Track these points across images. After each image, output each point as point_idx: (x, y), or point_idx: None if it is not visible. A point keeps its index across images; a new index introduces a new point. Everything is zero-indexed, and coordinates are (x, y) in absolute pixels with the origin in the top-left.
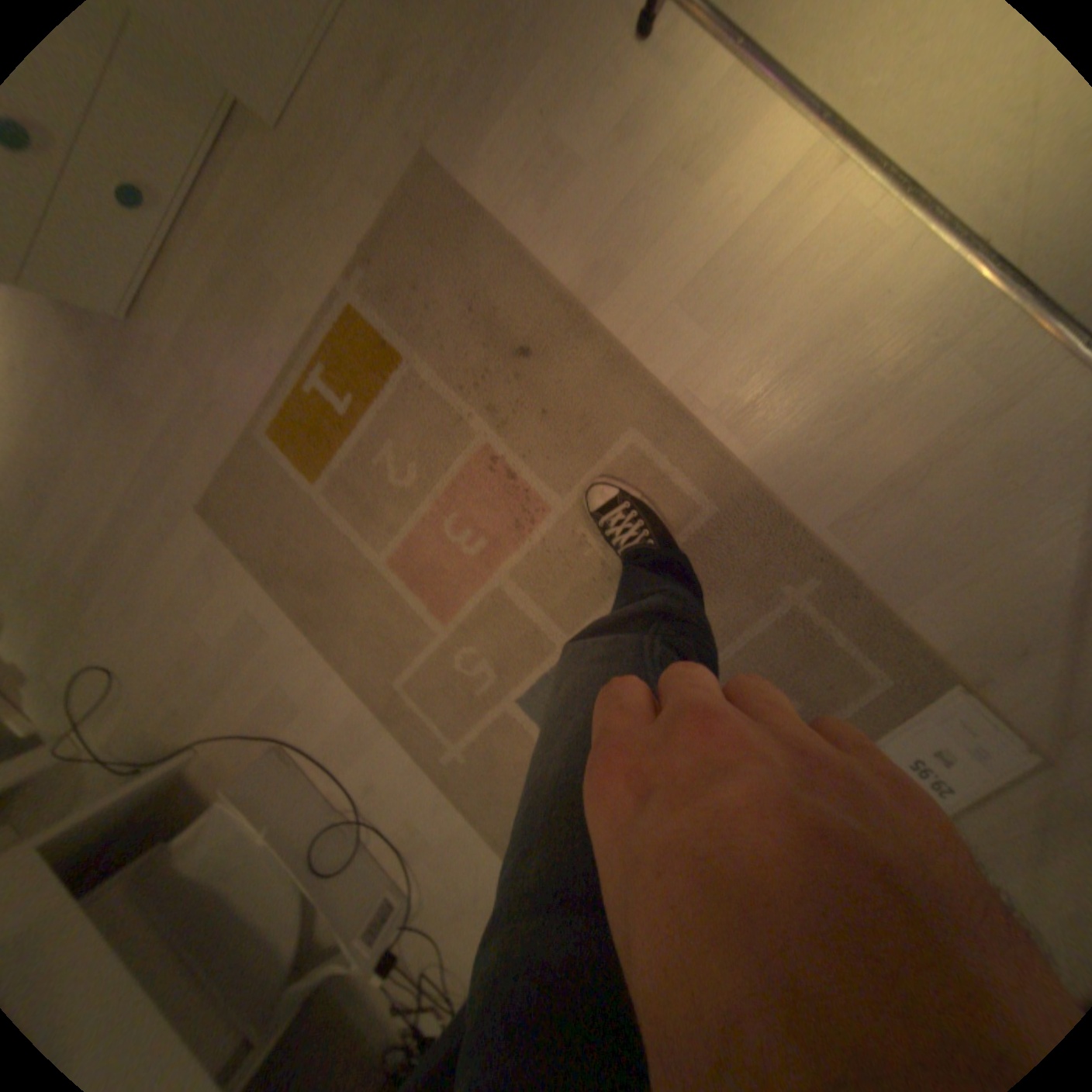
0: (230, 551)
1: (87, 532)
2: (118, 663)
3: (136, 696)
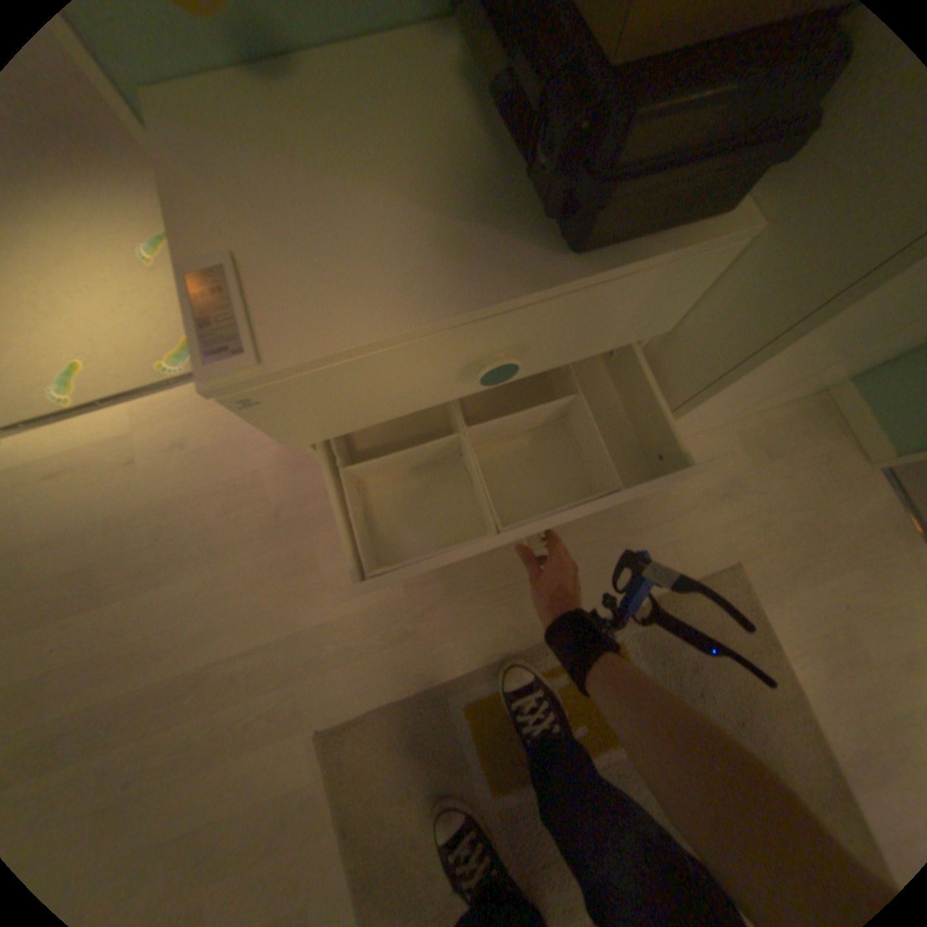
0: (330, 817)
1: (129, 675)
2: None
3: None
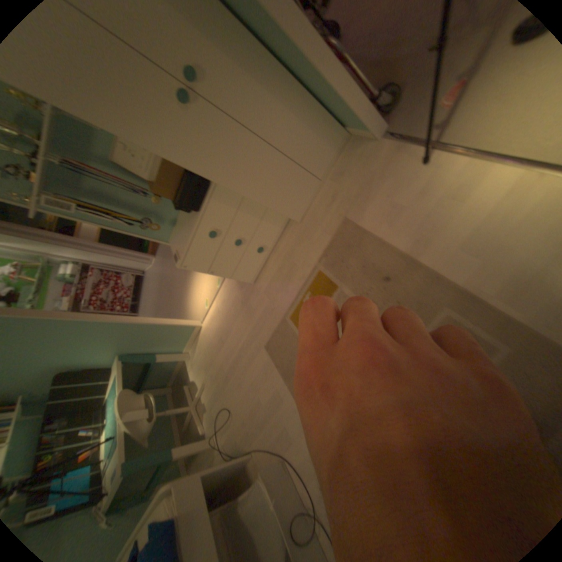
0: (272, 362)
1: (231, 353)
2: (231, 406)
3: (234, 422)
